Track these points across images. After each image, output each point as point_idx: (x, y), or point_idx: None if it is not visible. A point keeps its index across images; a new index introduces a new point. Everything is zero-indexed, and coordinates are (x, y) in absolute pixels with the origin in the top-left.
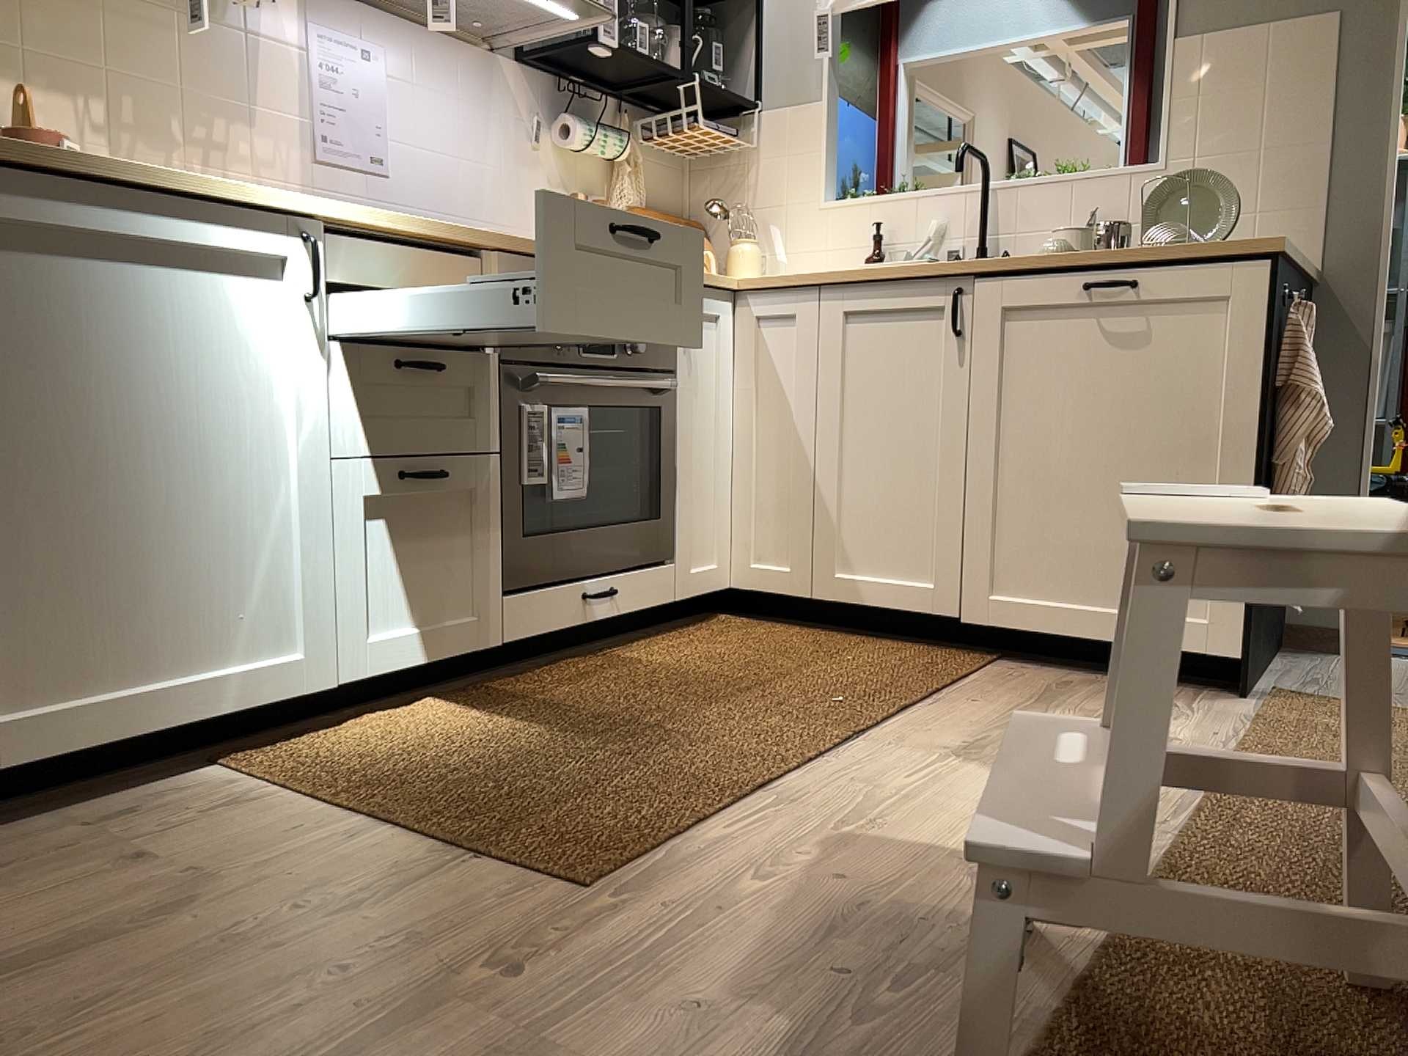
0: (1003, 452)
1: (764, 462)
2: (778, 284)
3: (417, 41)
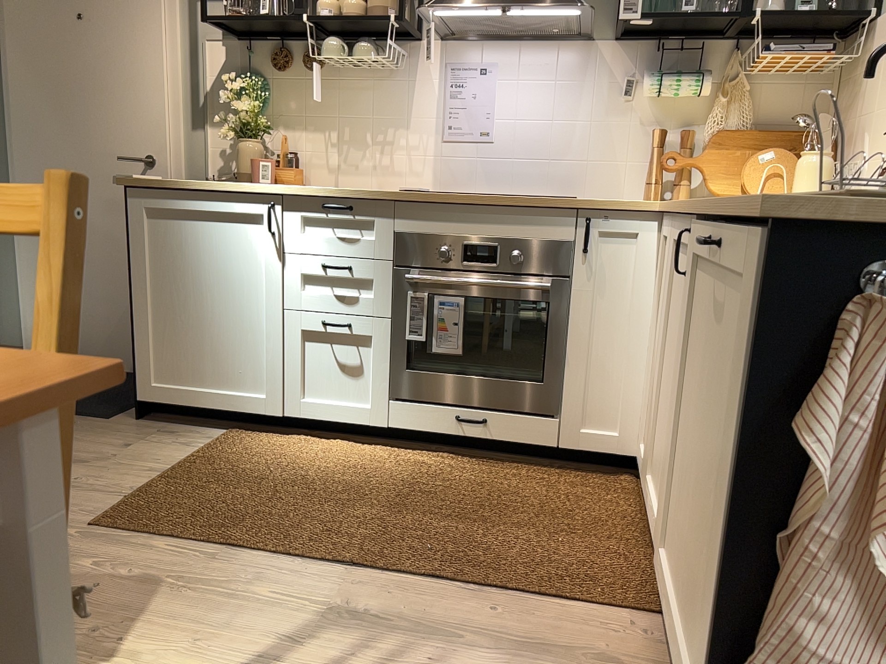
0: (681, 412)
1: (652, 363)
2: (663, 213)
3: (519, 53)
